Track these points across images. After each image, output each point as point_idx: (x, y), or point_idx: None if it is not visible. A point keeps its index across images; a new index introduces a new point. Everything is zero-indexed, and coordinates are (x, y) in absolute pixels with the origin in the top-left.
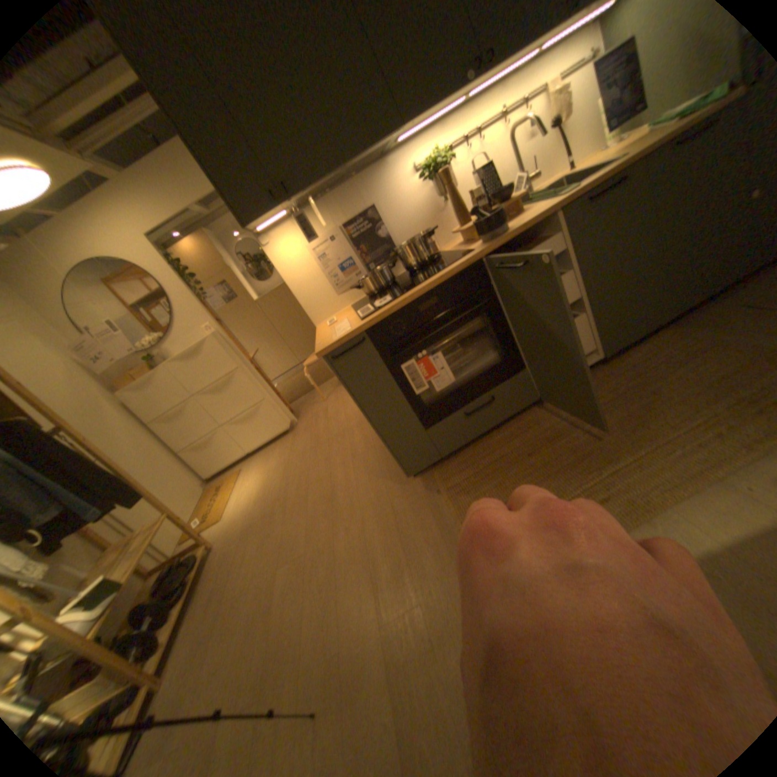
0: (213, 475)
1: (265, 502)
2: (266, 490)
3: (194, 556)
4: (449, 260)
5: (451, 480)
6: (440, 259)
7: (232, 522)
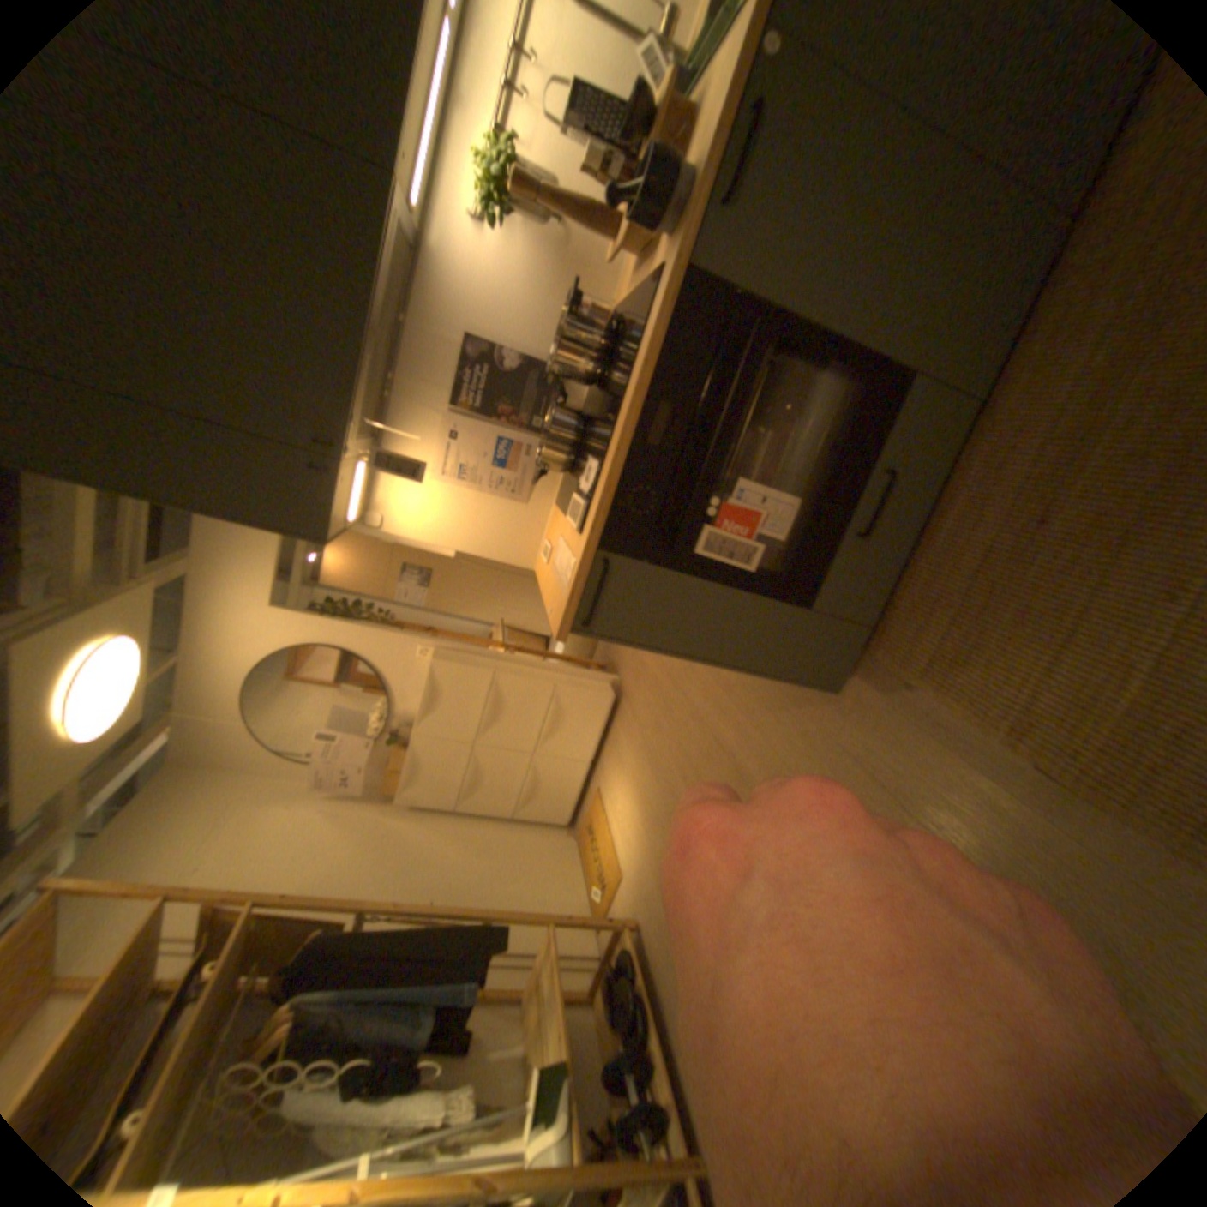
0: (573, 808)
1: (657, 822)
2: (647, 803)
3: (624, 948)
4: (637, 311)
5: (915, 649)
6: (623, 319)
7: (636, 870)
